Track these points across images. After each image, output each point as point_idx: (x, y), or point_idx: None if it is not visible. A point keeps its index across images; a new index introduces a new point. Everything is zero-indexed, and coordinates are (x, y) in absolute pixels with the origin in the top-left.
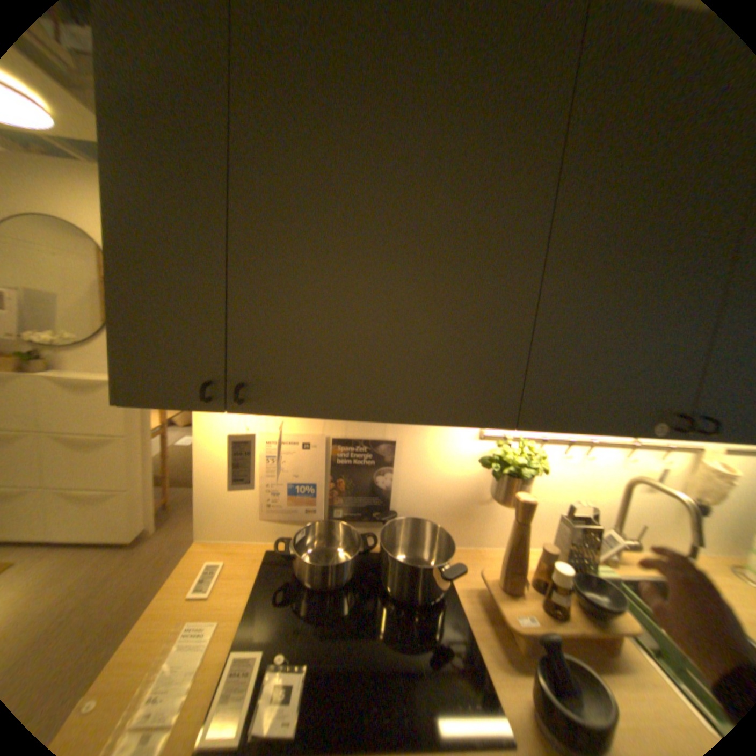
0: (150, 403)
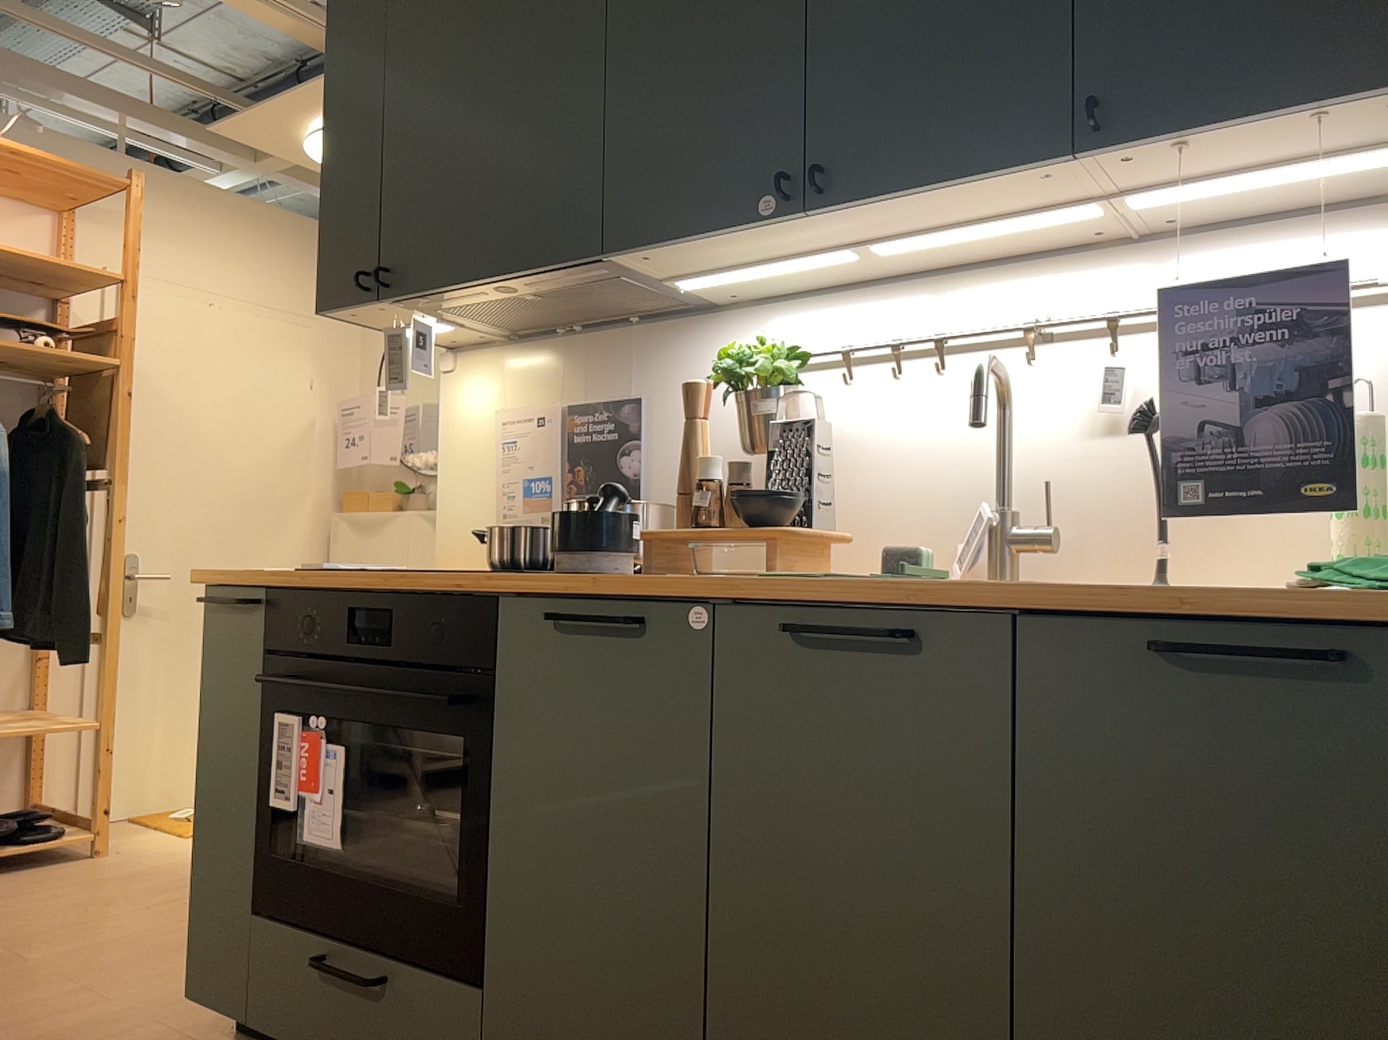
0: (341, 308)
